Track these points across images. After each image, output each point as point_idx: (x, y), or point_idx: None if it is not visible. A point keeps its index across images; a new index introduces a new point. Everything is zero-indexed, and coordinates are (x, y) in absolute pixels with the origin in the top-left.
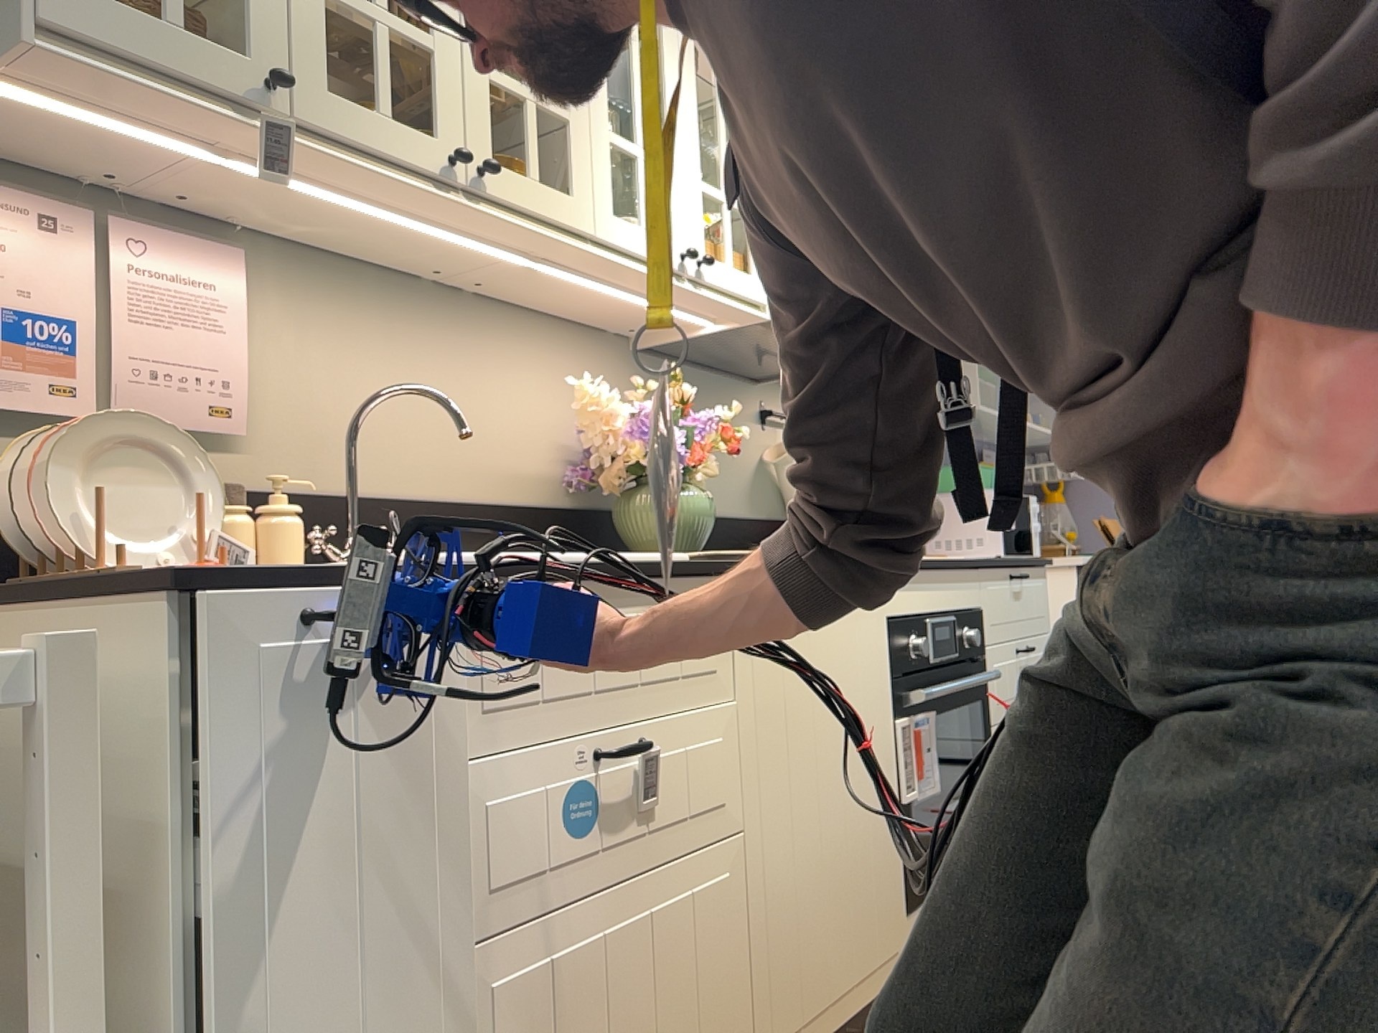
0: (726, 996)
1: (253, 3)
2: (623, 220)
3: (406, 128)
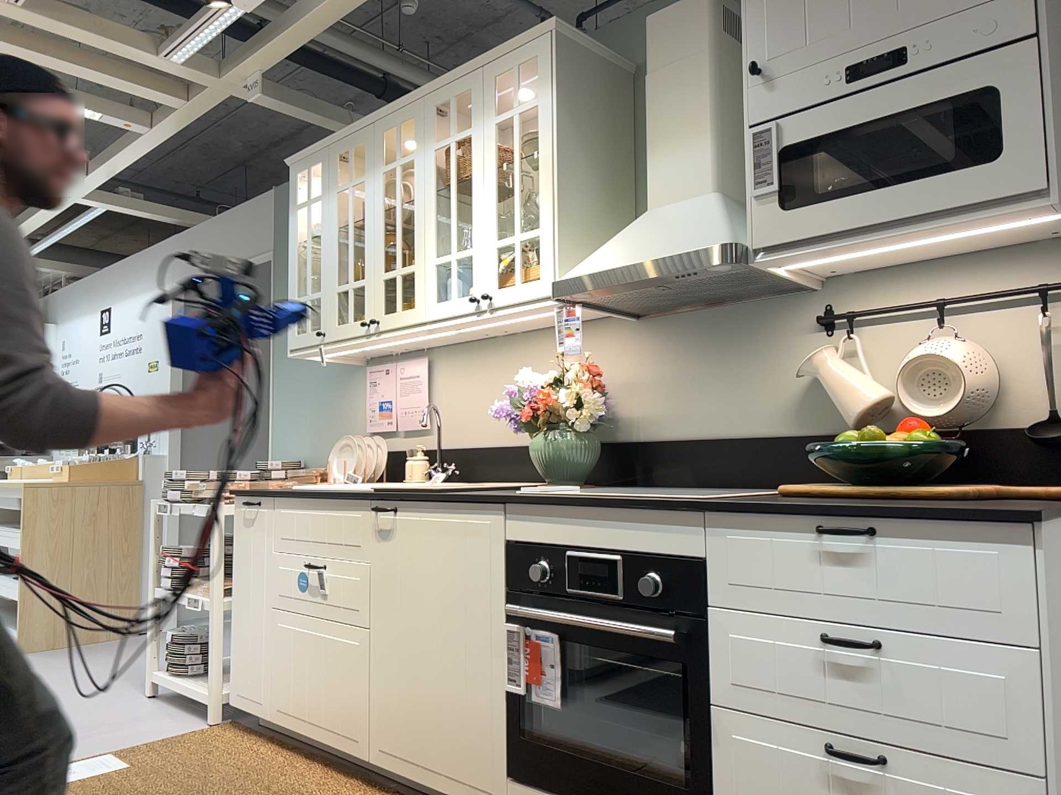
0: (354, 698)
1: (321, 311)
2: (440, 302)
3: (355, 322)
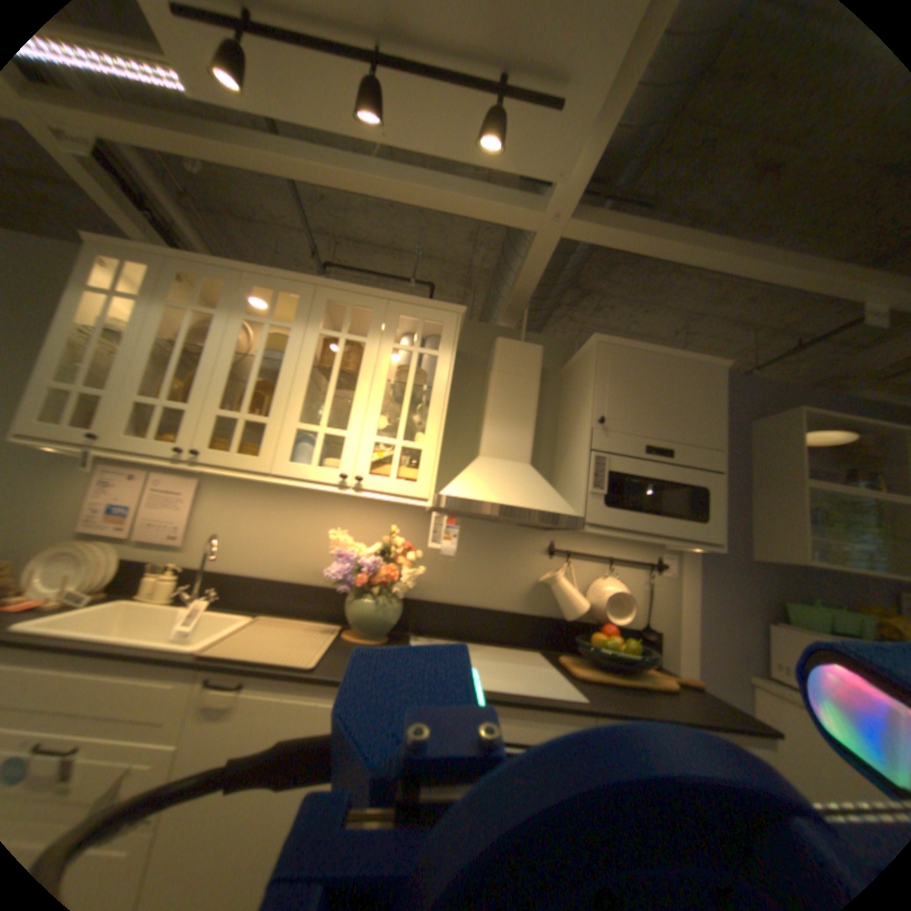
0: None
1: (96, 412)
2: (294, 464)
3: (158, 443)
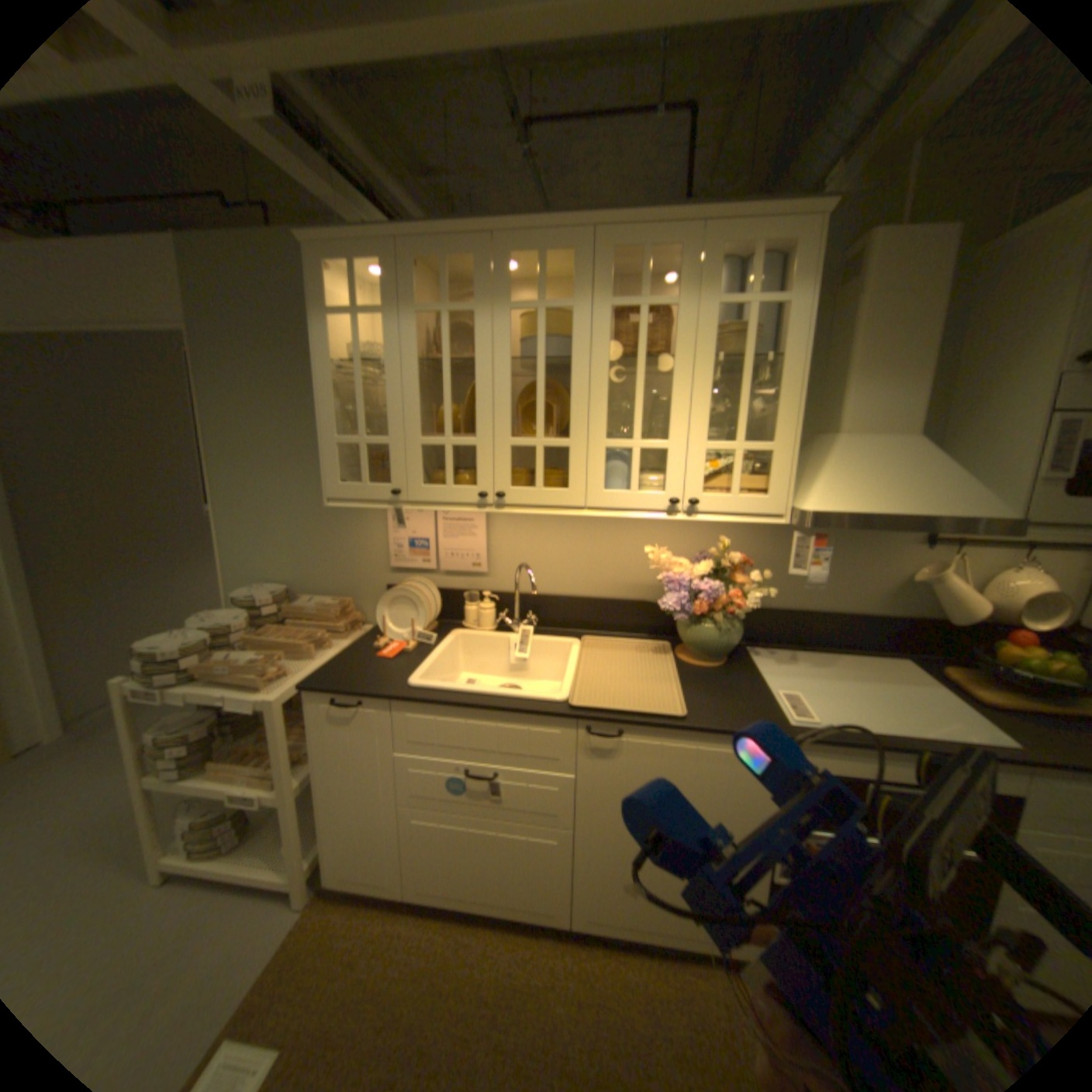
0: (551, 888)
1: (392, 464)
2: (613, 493)
3: (461, 489)
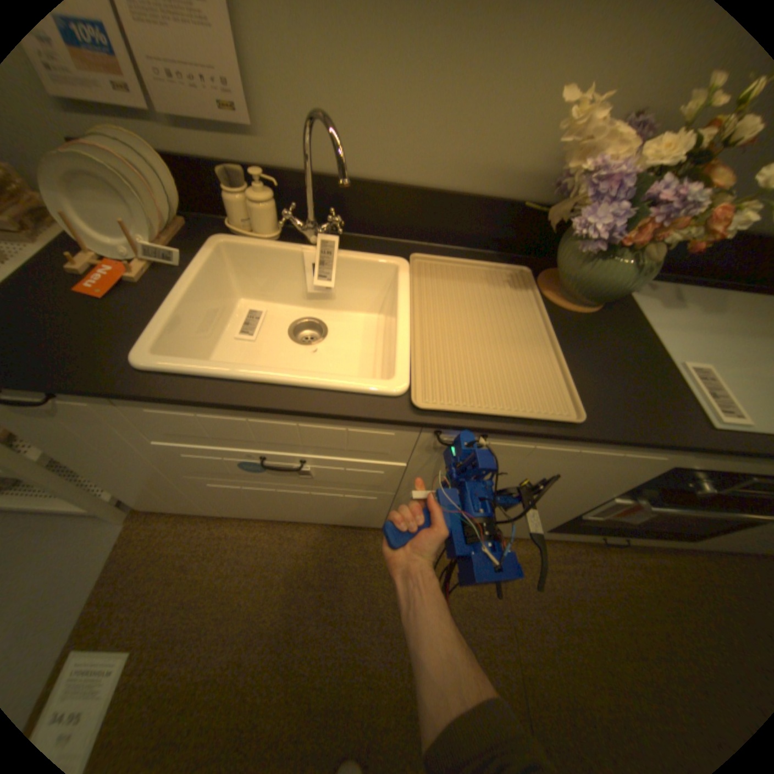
0: (367, 515)
1: None
2: None
3: None
